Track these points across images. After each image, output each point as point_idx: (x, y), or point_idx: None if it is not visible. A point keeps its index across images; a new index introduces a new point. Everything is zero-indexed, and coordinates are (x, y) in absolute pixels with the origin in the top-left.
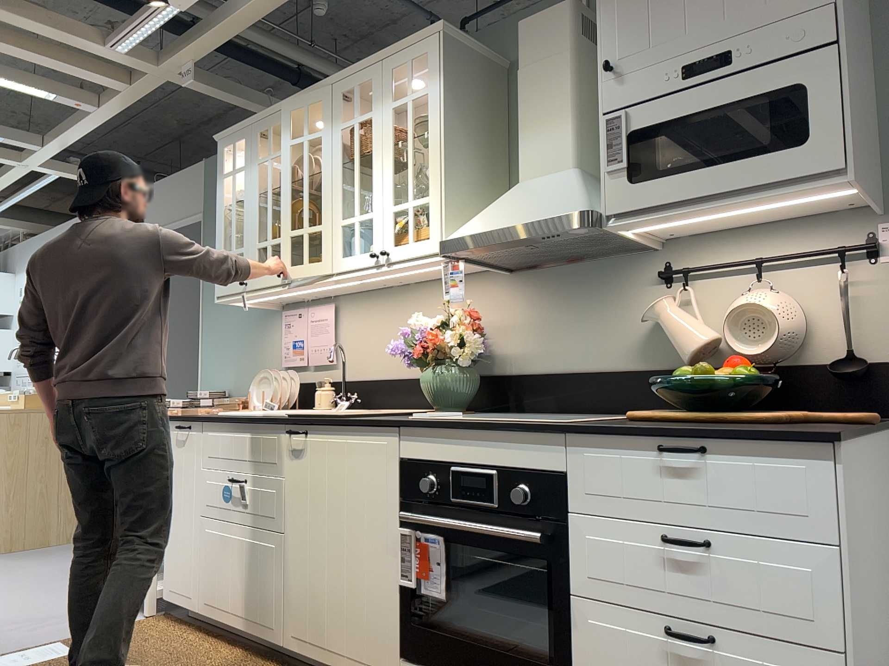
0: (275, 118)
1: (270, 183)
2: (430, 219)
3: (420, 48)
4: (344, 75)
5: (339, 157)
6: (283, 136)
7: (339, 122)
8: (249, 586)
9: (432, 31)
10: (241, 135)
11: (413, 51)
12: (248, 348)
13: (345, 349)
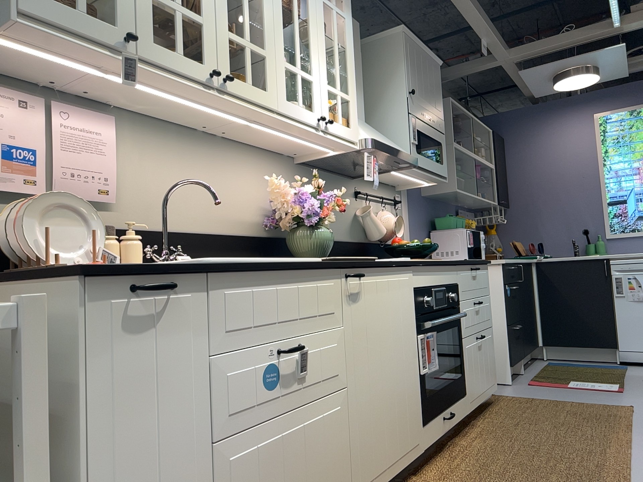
0: None
1: None
2: (351, 115)
3: None
4: None
5: None
6: None
7: None
8: (313, 480)
9: None
10: None
11: None
12: None
13: (127, 186)
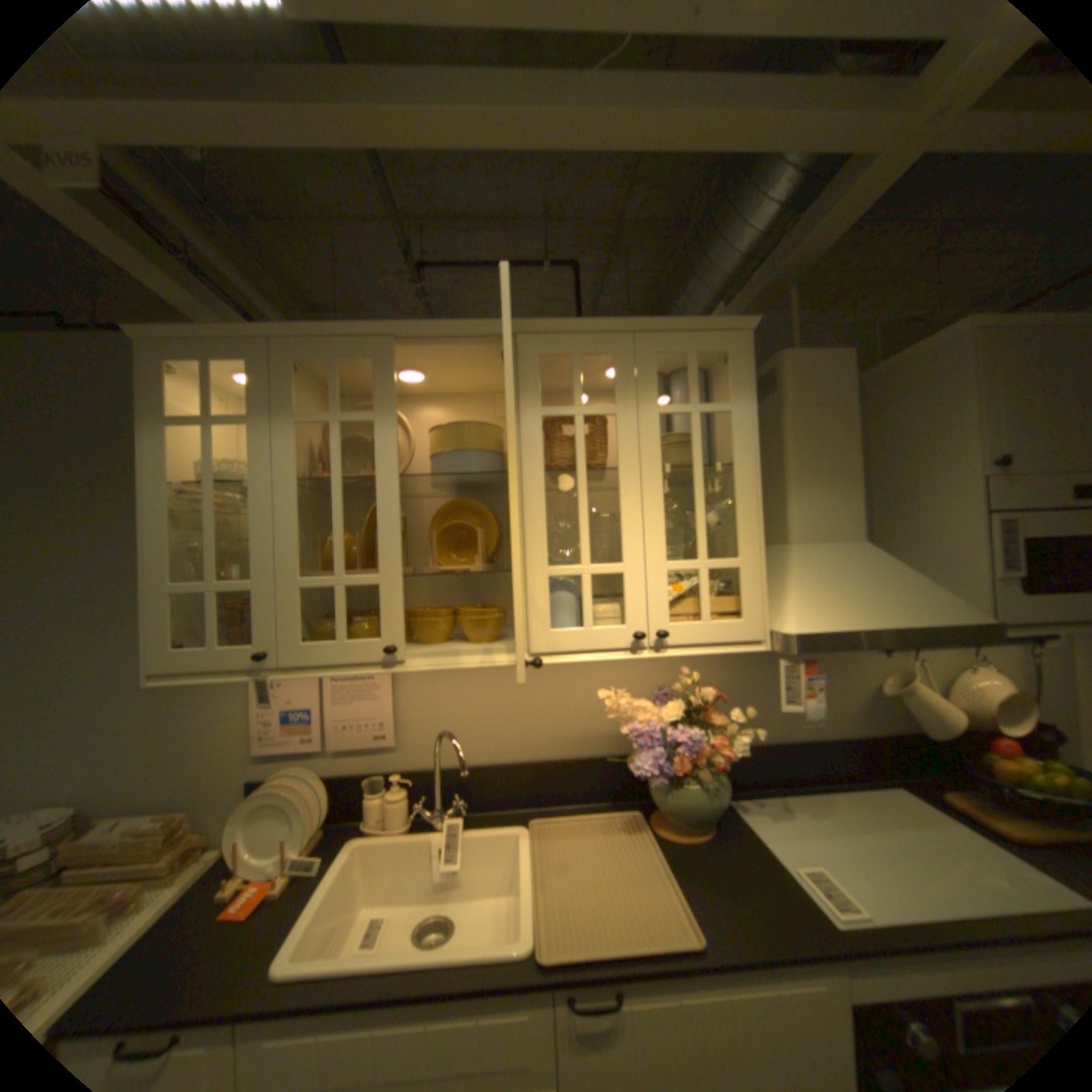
0: (349, 344)
1: (337, 467)
2: (745, 593)
3: (716, 339)
4: (550, 325)
5: (540, 461)
6: (374, 385)
7: (538, 401)
8: None
9: (743, 322)
10: (229, 346)
11: (702, 339)
12: (138, 723)
13: (414, 722)
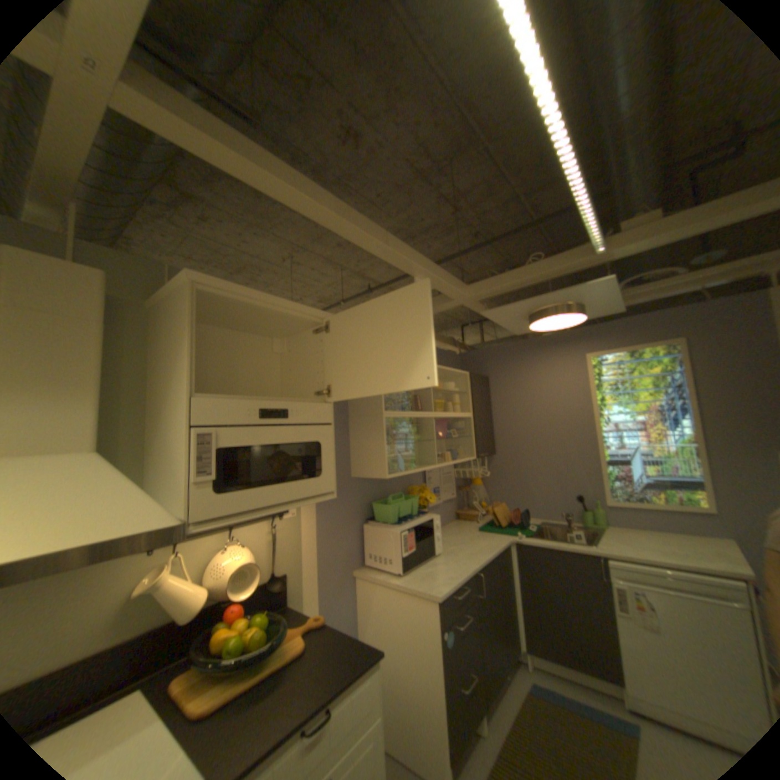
0: None
1: None
2: None
3: None
4: None
5: None
6: None
7: None
8: None
9: None
10: None
11: None
12: None
13: None
